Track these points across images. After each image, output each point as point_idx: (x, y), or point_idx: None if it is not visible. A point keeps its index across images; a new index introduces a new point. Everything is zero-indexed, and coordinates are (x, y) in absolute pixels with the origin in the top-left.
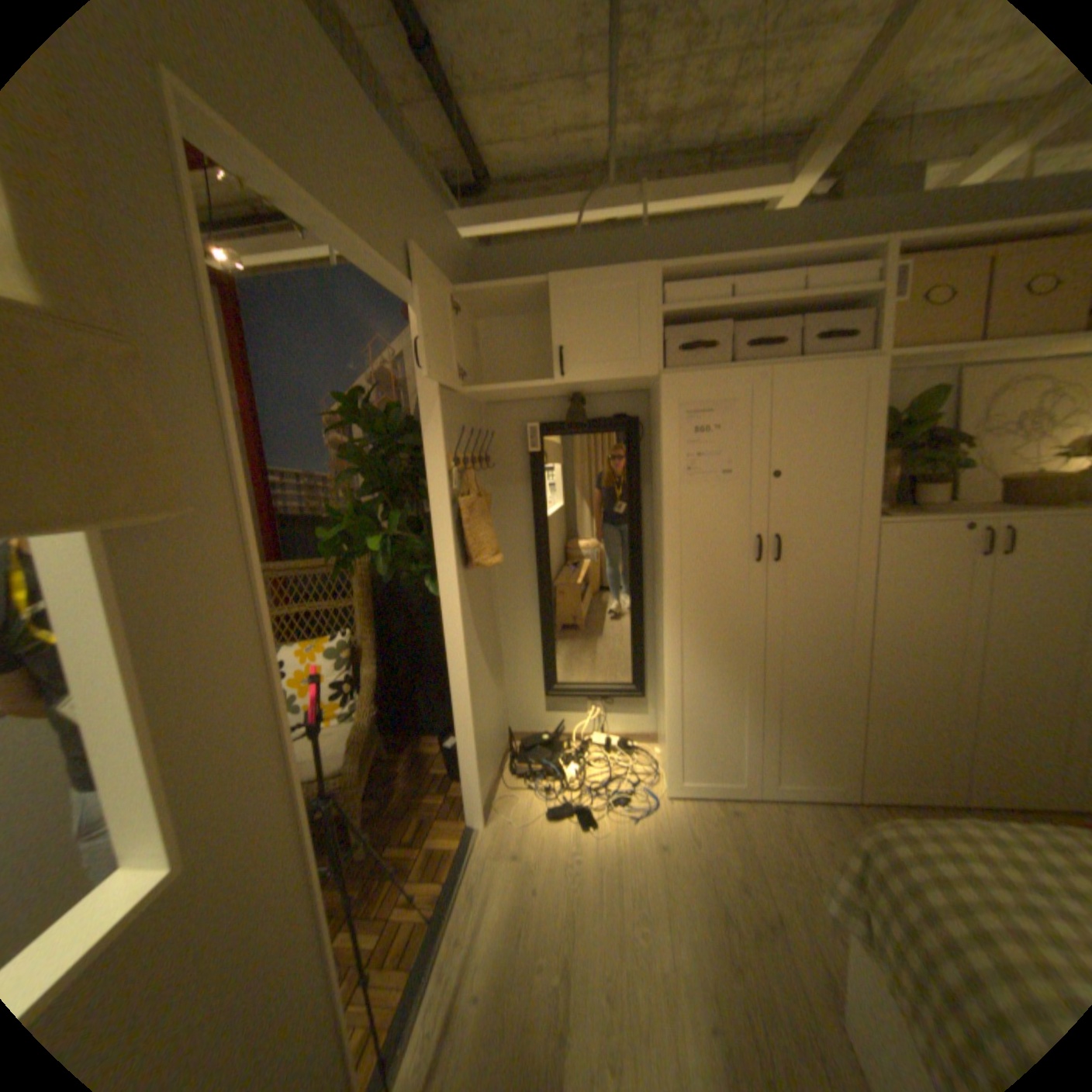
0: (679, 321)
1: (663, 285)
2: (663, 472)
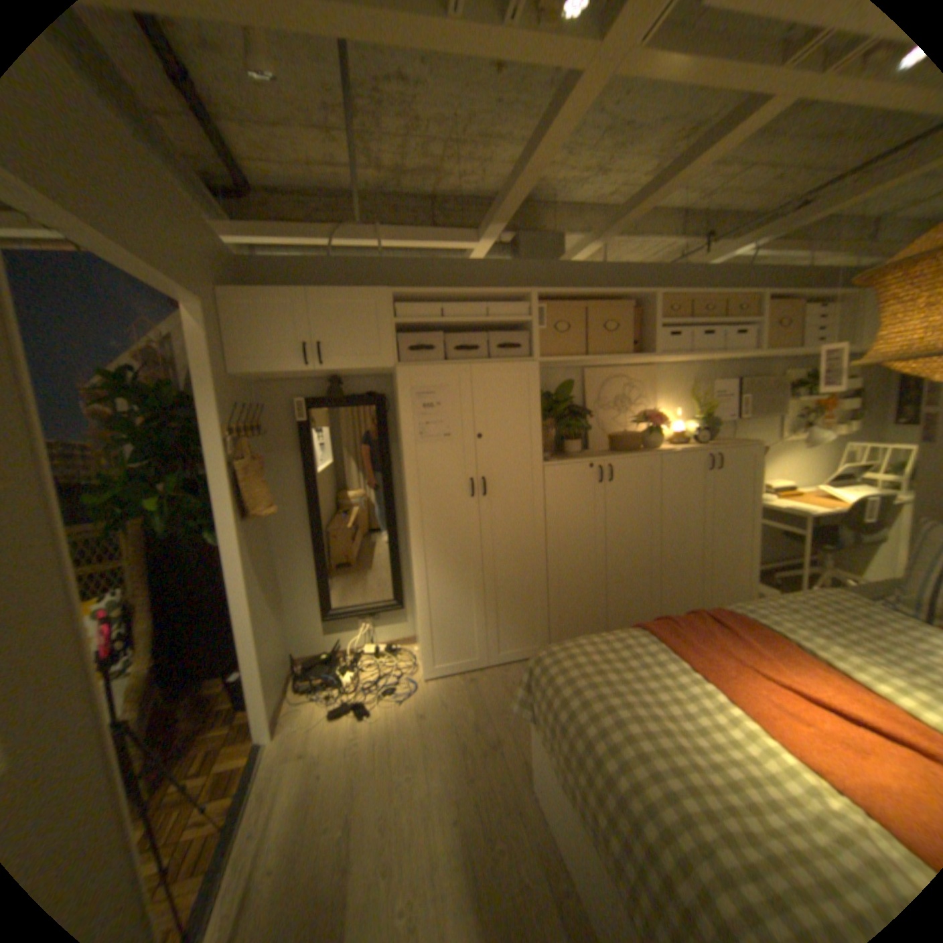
0: (408, 328)
1: (395, 303)
2: (403, 435)
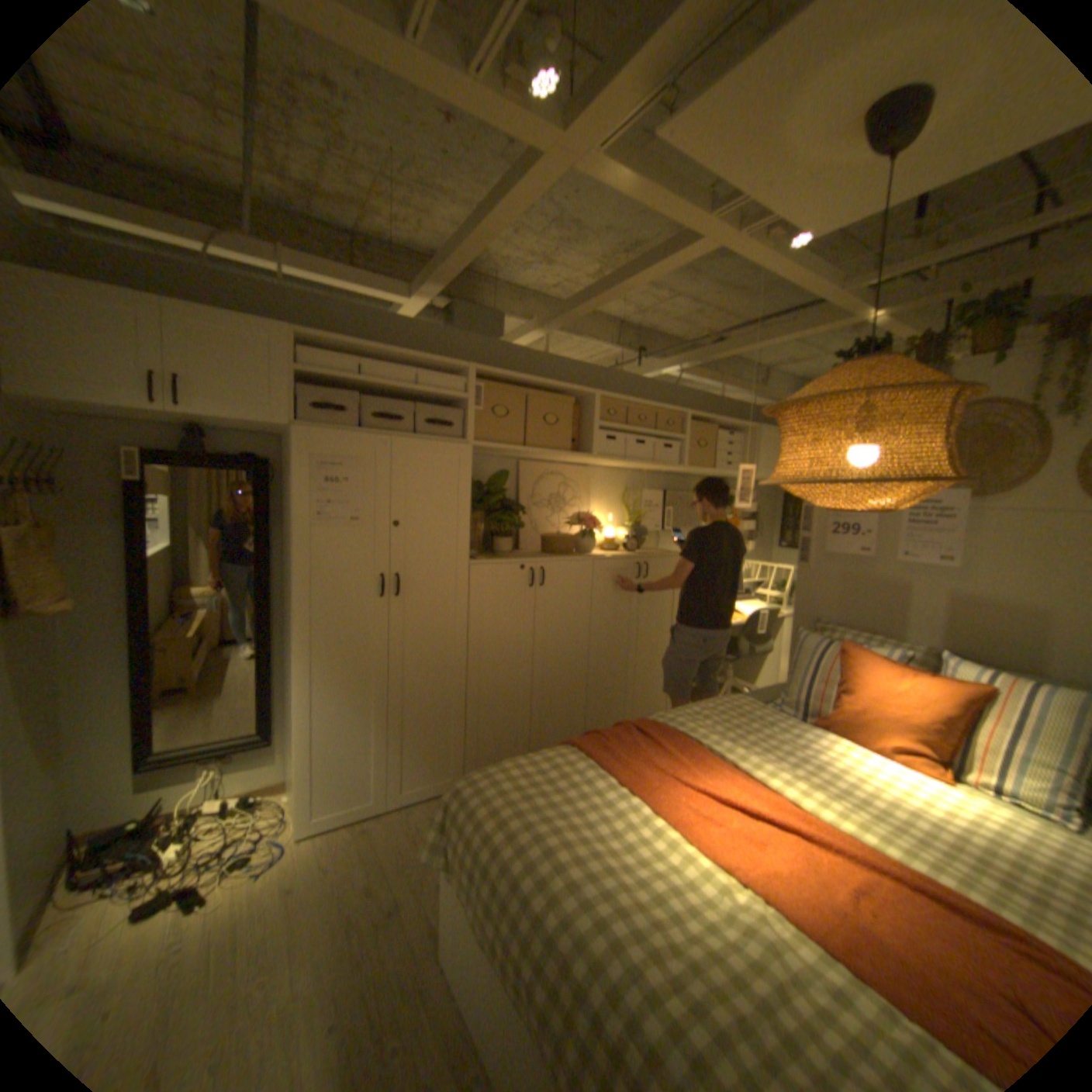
0: (312, 379)
1: (296, 344)
2: (294, 513)
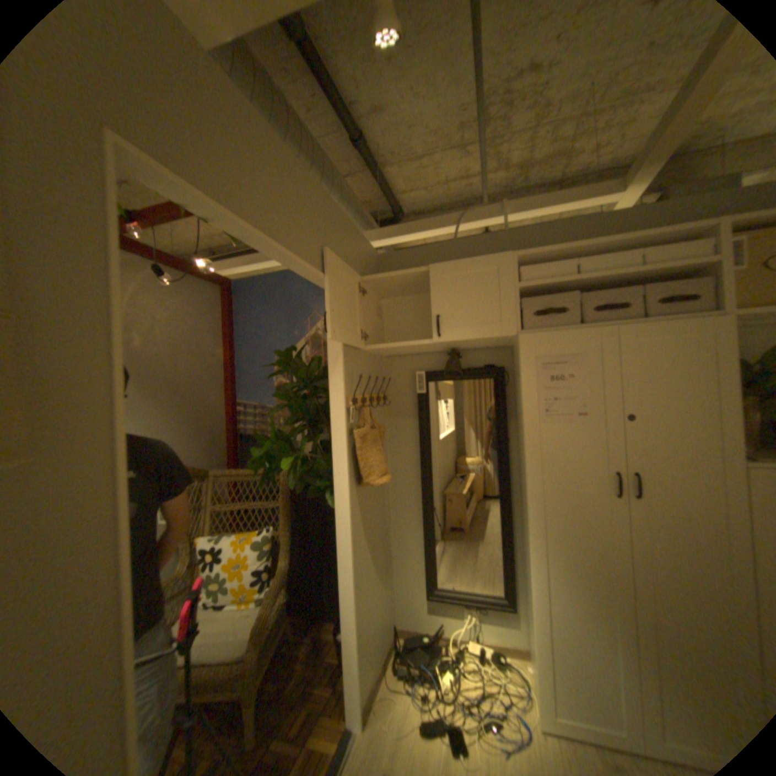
0: (533, 293)
1: (518, 268)
2: (524, 413)
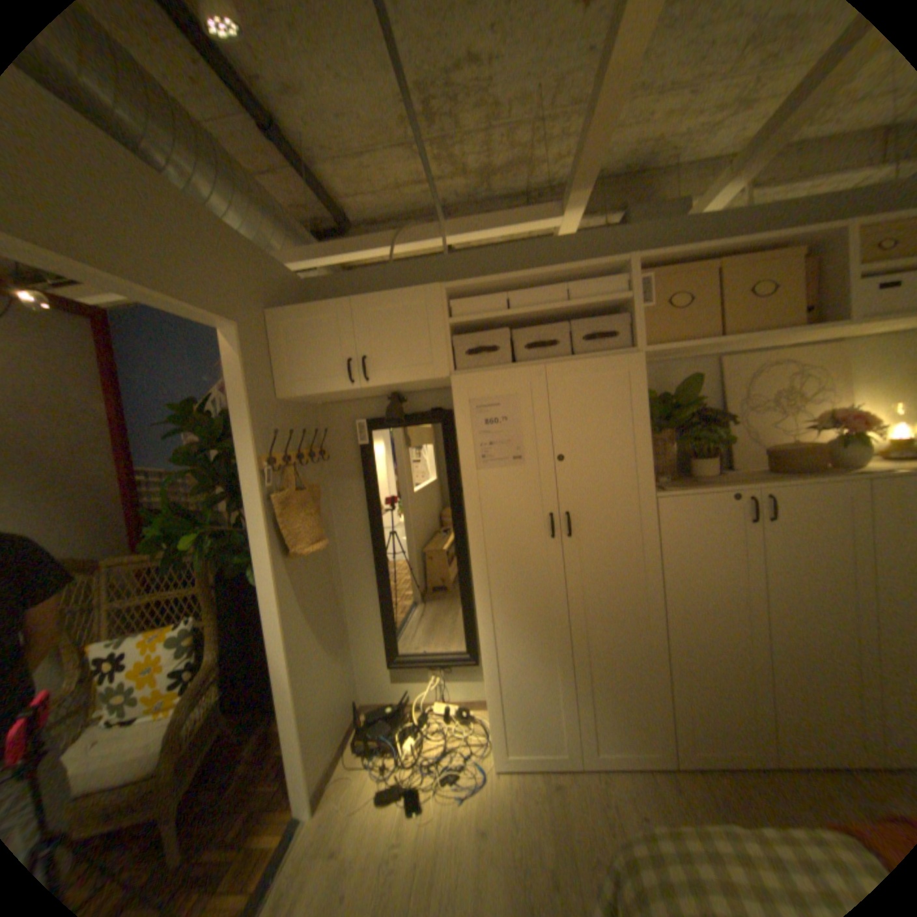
0: (469, 329)
1: (449, 301)
2: (460, 460)
